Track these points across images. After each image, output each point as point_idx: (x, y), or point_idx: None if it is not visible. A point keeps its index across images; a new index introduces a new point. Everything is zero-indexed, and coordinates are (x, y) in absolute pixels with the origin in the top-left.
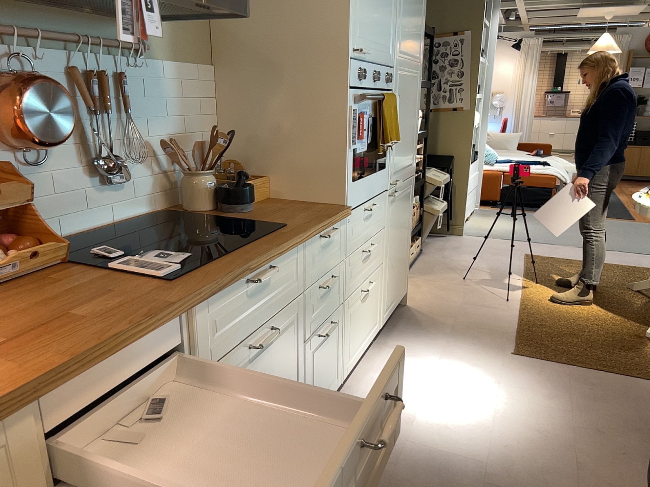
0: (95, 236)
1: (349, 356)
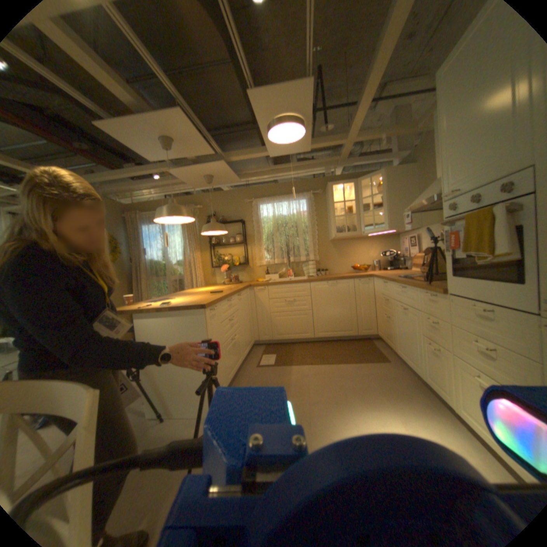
0: None
1: (464, 411)
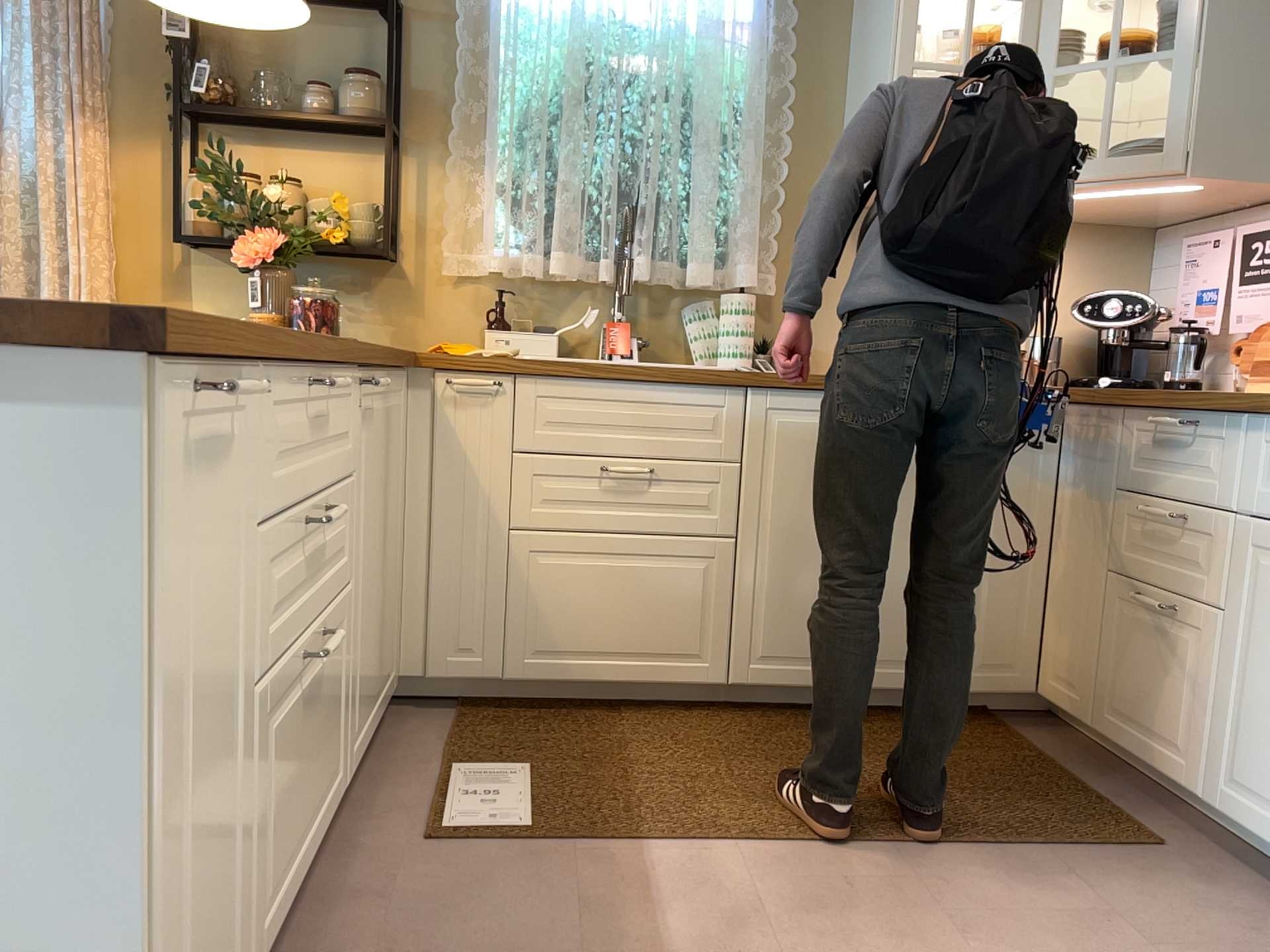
0: None
1: None
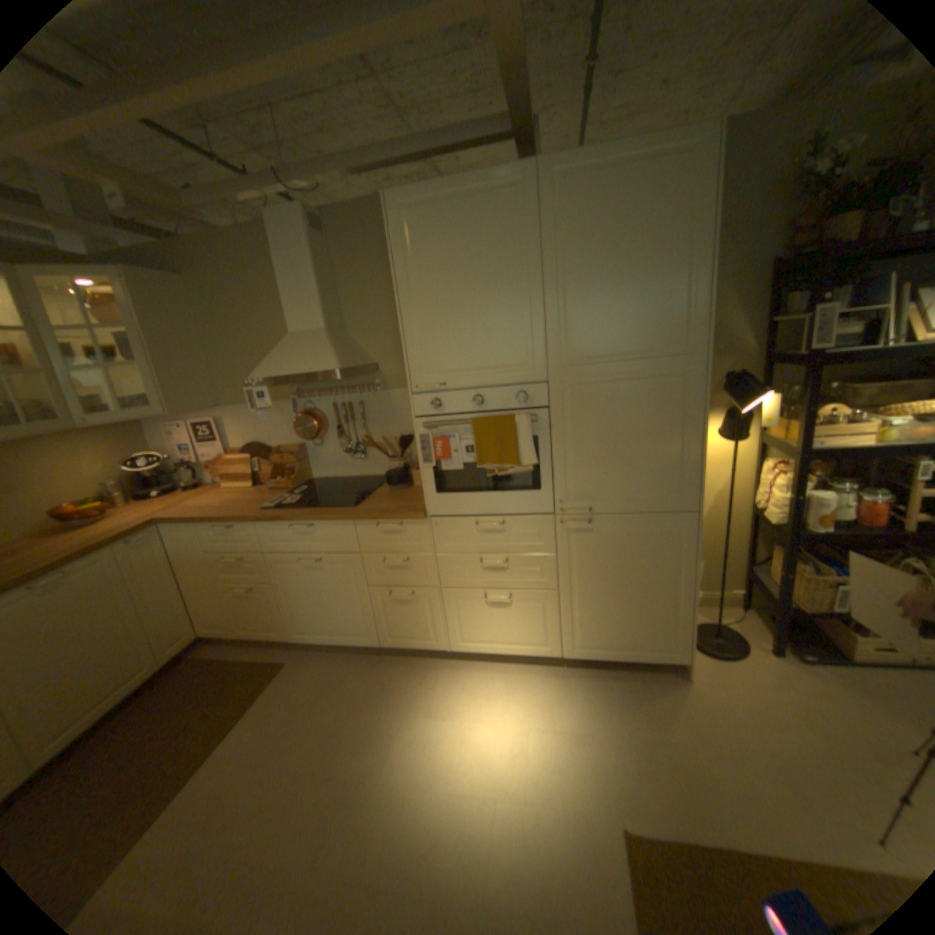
0: (348, 480)
1: (465, 641)
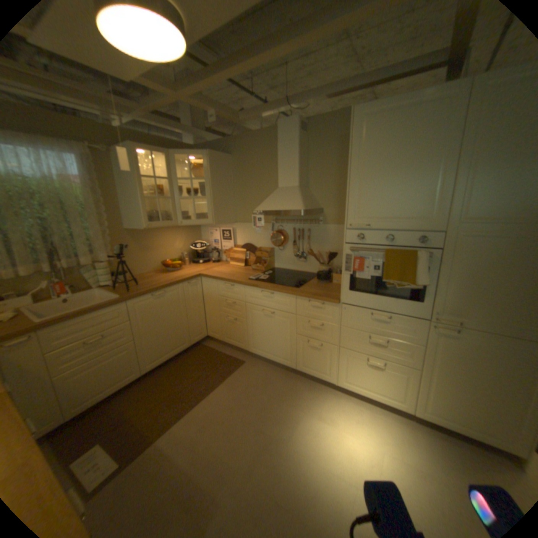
0: (292, 272)
1: (348, 382)
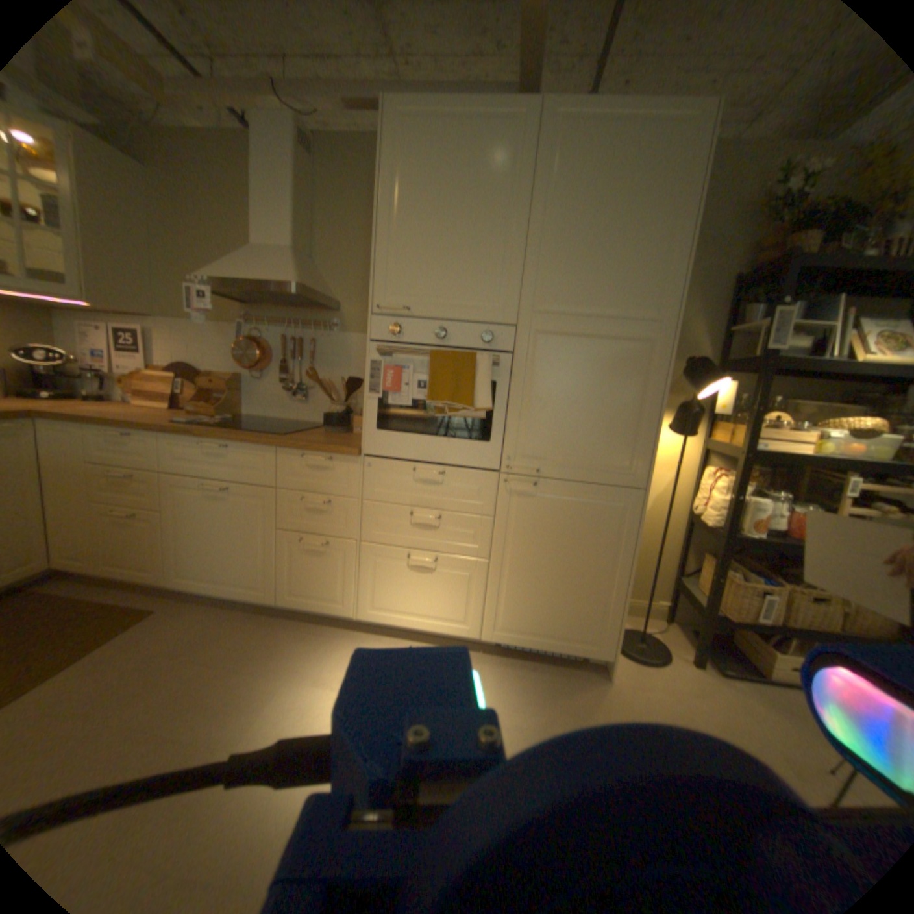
0: (280, 423)
1: (376, 608)
